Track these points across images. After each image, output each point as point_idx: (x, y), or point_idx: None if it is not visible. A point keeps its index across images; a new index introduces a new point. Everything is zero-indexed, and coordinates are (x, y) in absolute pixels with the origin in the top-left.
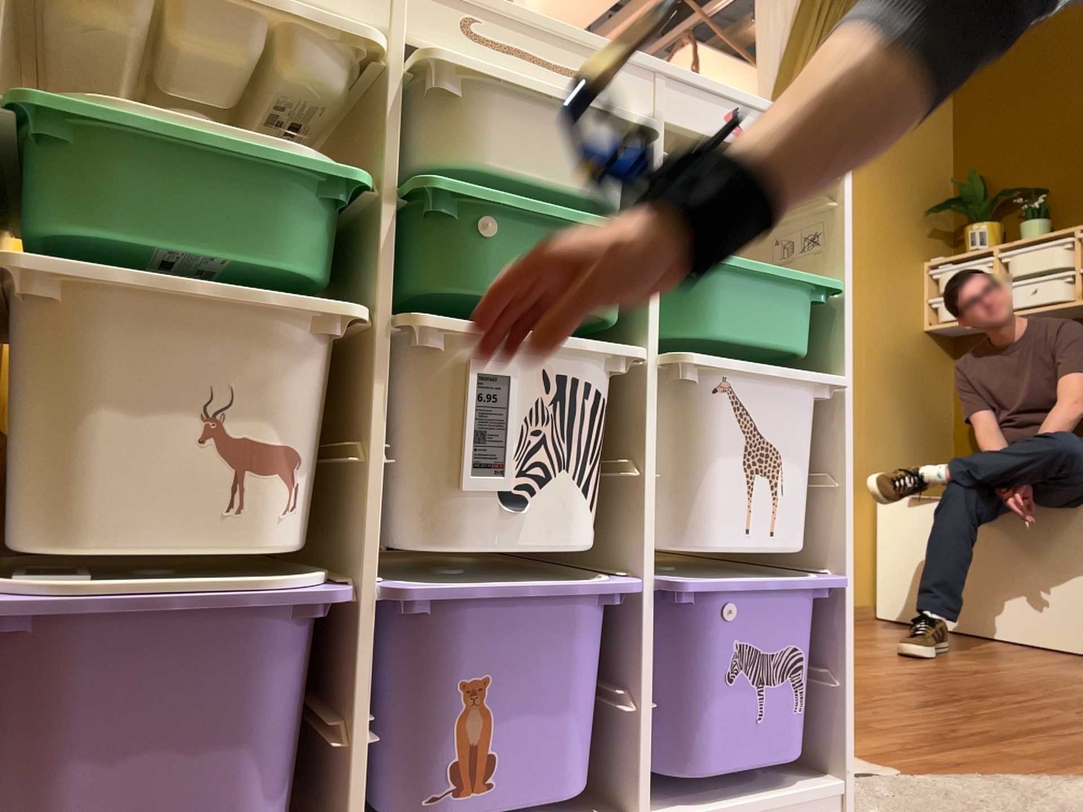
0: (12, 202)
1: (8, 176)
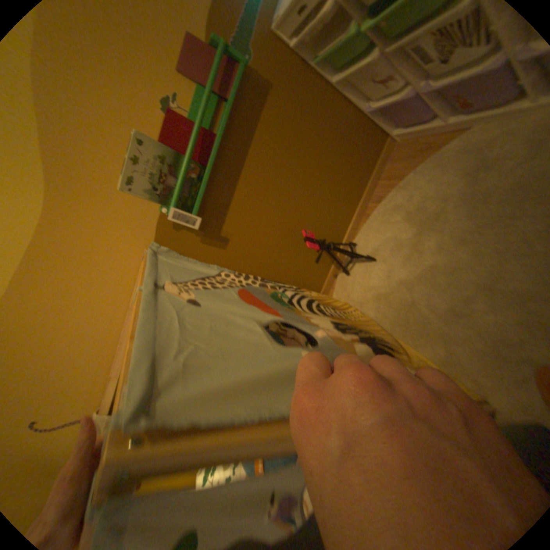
0: (327, 61)
1: (322, 67)
